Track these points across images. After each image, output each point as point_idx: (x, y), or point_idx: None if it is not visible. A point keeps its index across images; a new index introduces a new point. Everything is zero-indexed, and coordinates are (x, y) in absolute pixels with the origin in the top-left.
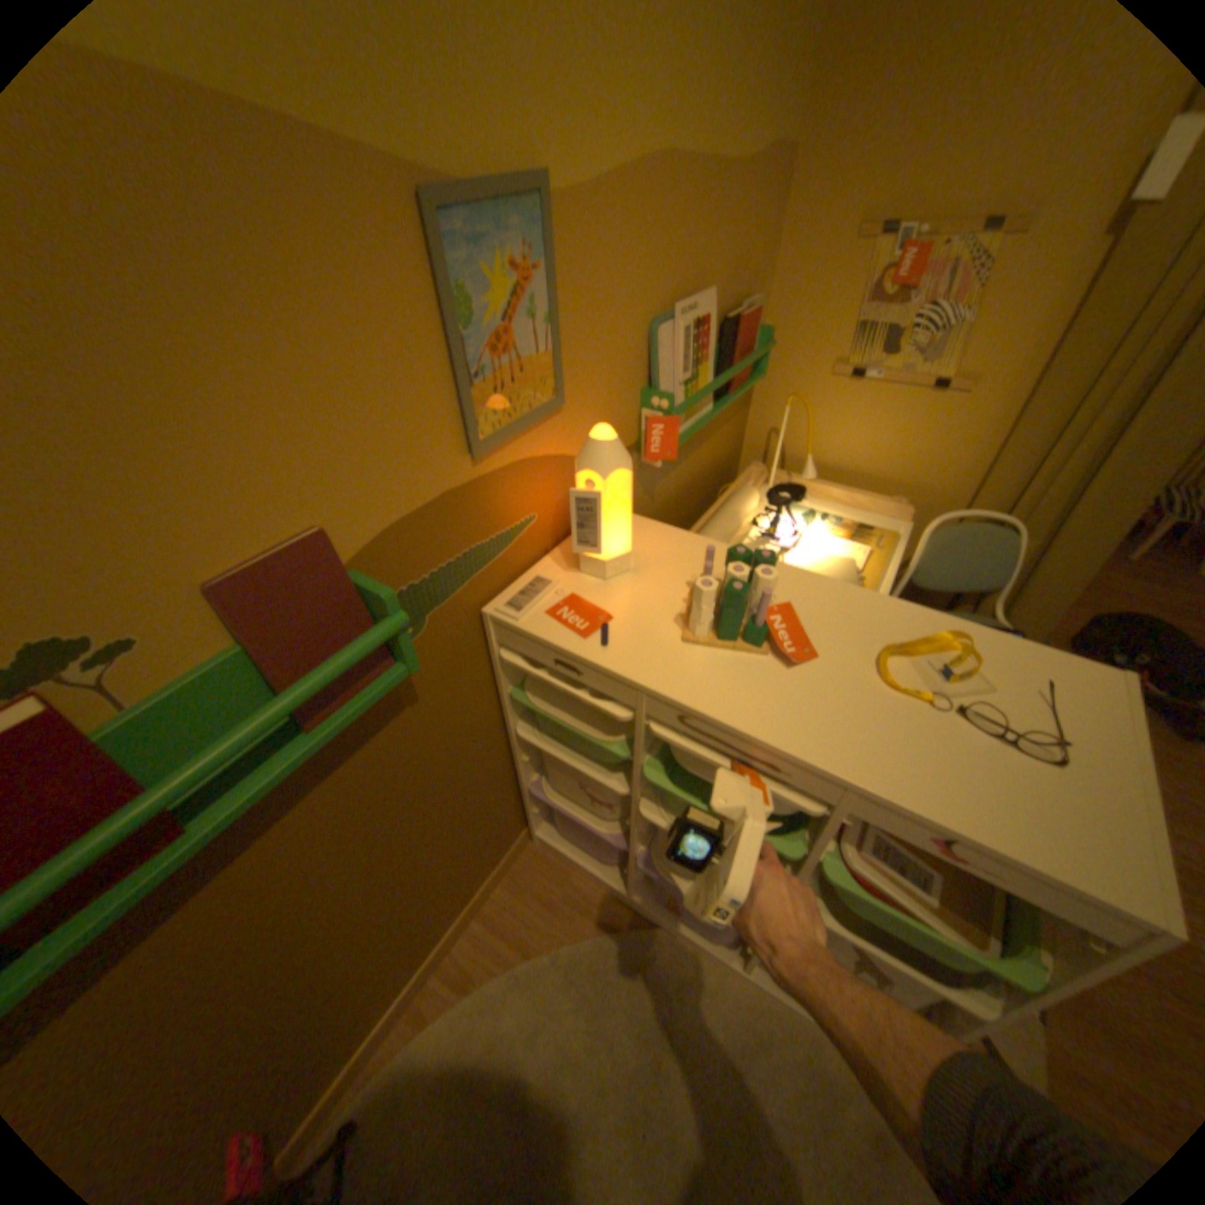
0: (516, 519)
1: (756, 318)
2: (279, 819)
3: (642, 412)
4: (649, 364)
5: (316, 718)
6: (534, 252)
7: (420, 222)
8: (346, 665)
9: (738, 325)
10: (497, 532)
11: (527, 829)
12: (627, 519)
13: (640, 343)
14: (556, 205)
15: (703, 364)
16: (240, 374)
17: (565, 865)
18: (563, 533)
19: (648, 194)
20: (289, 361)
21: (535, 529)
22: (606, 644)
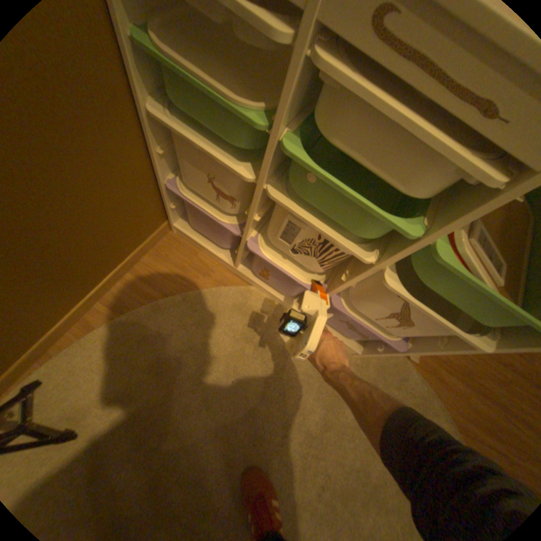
0: None
1: None
2: None
3: None
4: None
5: None
6: None
7: None
8: None
9: None
10: None
11: (168, 221)
12: None
13: None
14: None
15: None
16: None
17: (194, 246)
18: None
19: None
20: None
21: None
22: None
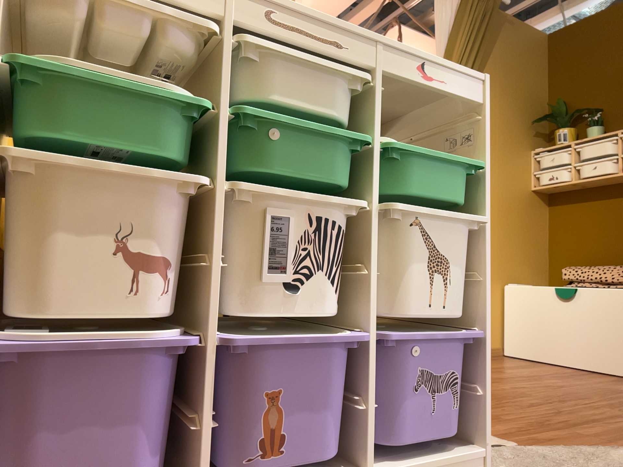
0: None
1: None
2: None
3: None
4: None
5: None
6: None
7: None
8: None
9: None
10: None
11: None
12: None
13: None
14: None
15: None
16: None
17: None
18: None
19: None
20: None
21: None
22: None
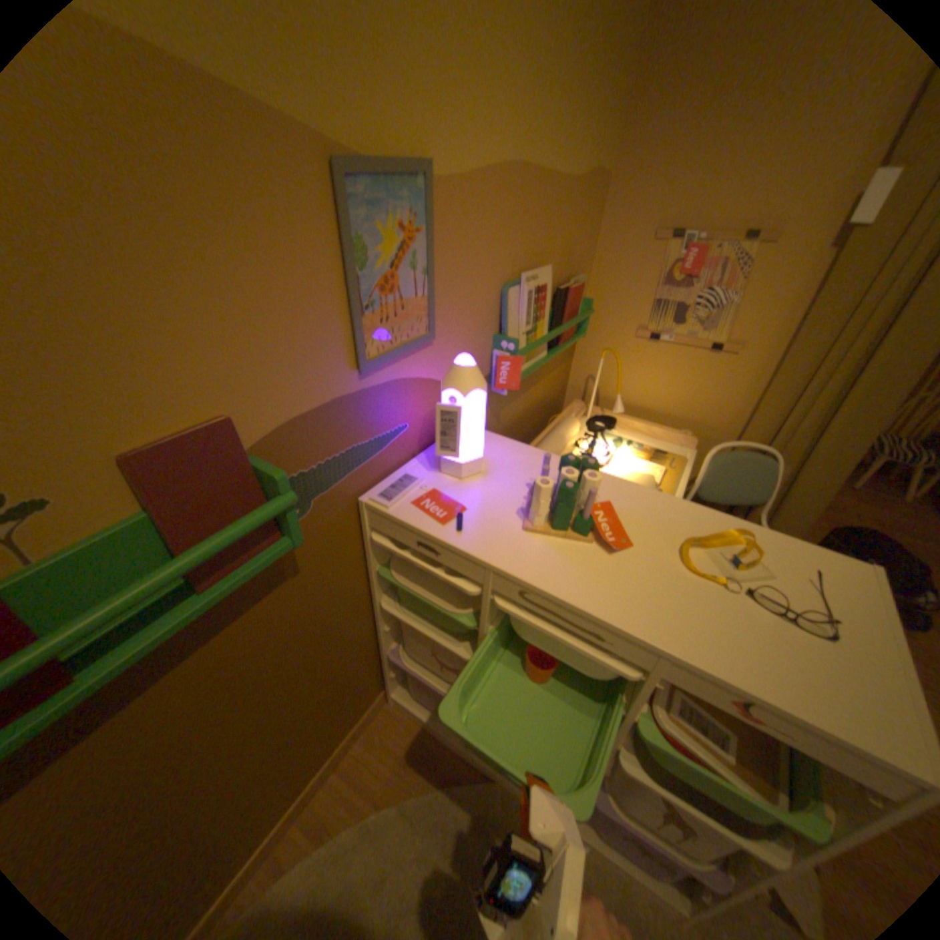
0: (391, 427)
1: (580, 292)
2: (166, 674)
3: (494, 352)
4: (500, 316)
5: (209, 581)
6: (419, 219)
7: (331, 183)
8: (239, 534)
9: (568, 295)
10: (376, 436)
11: (385, 692)
12: (481, 430)
13: (495, 300)
14: (437, 187)
15: (541, 321)
16: (172, 282)
17: (415, 724)
18: (428, 442)
19: (506, 190)
20: (215, 276)
21: (406, 436)
22: (461, 530)
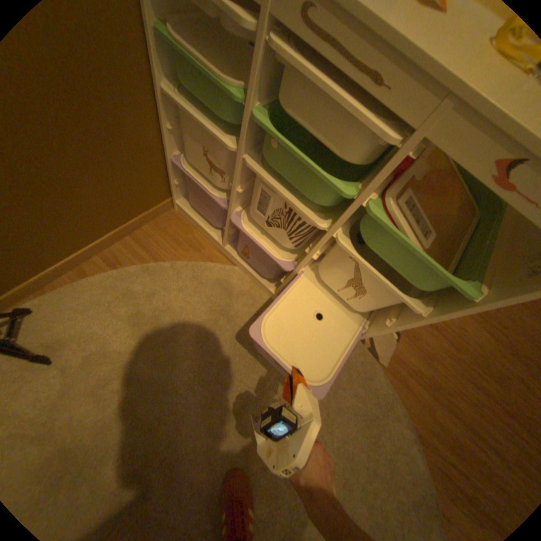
0: None
1: None
2: None
3: None
4: None
5: None
6: None
7: None
8: None
9: None
10: None
11: (171, 199)
12: None
13: None
14: None
15: None
16: None
17: (191, 225)
18: None
19: None
20: None
21: None
22: None
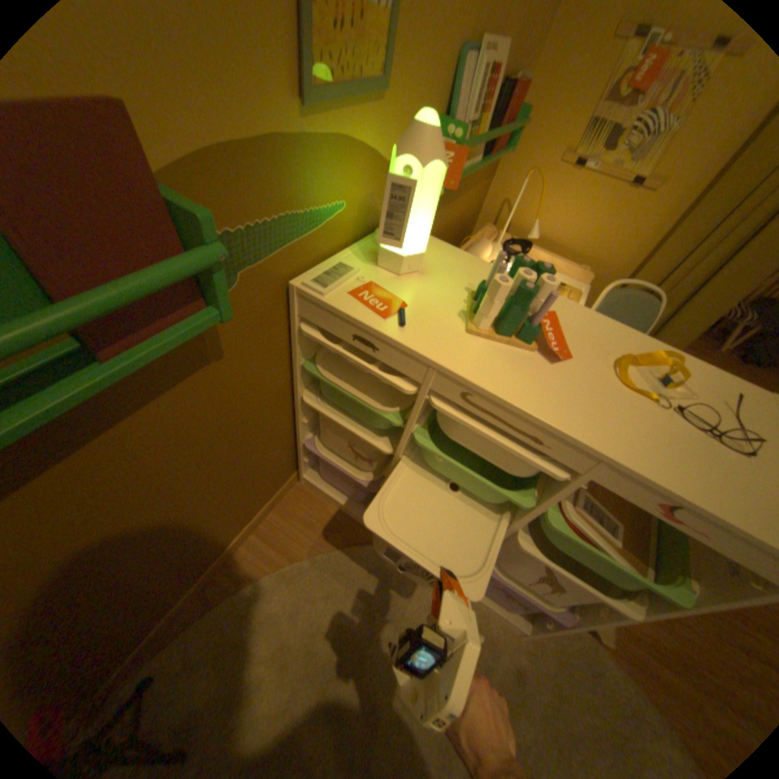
0: (329, 200)
1: (526, 90)
2: (73, 452)
3: None
4: (452, 91)
5: (114, 347)
6: None
7: None
8: (151, 285)
9: (515, 89)
10: (313, 207)
11: (297, 473)
12: (430, 219)
13: (452, 63)
14: None
15: (487, 113)
16: None
17: (323, 499)
18: (362, 232)
19: None
20: None
21: (342, 219)
22: (404, 325)
